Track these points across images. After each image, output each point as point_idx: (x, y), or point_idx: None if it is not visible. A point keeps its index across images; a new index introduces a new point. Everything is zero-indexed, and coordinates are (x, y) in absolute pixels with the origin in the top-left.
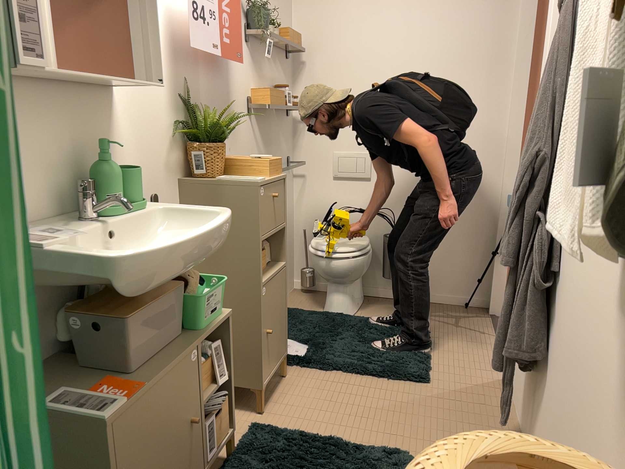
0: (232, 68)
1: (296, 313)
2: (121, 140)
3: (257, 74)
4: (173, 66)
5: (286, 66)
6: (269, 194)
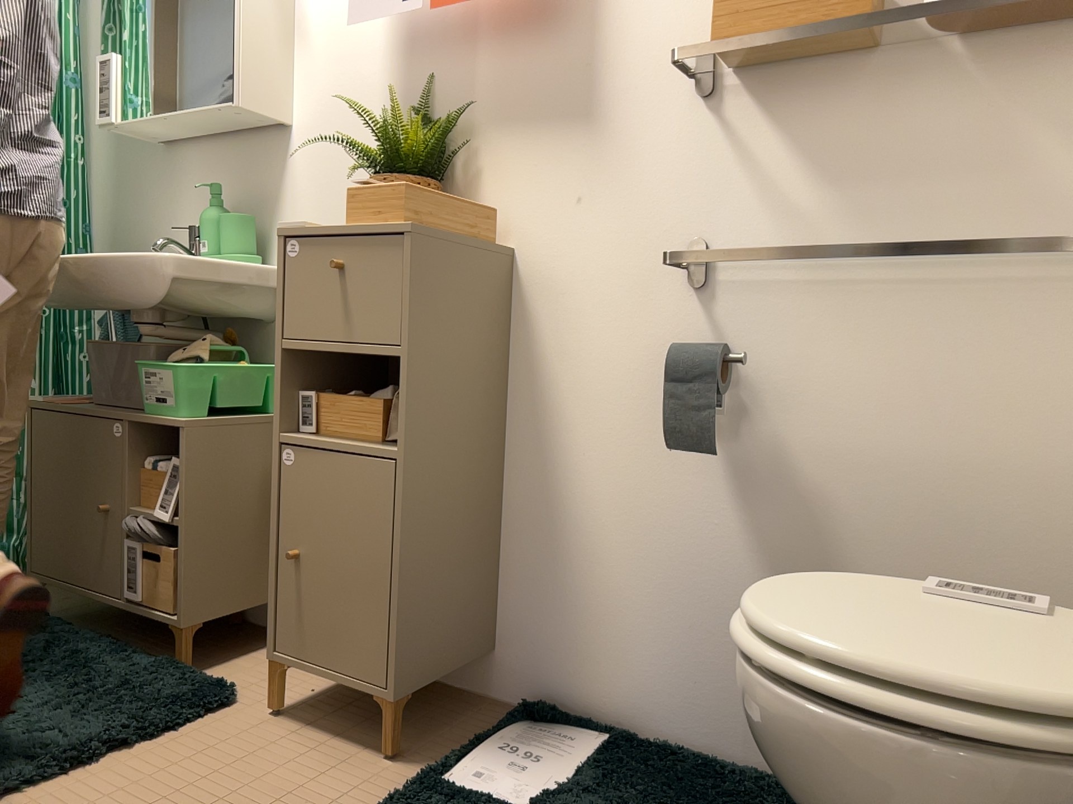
0: (609, 2)
1: None
2: (297, 191)
3: None
4: (404, 67)
5: None
6: (327, 262)
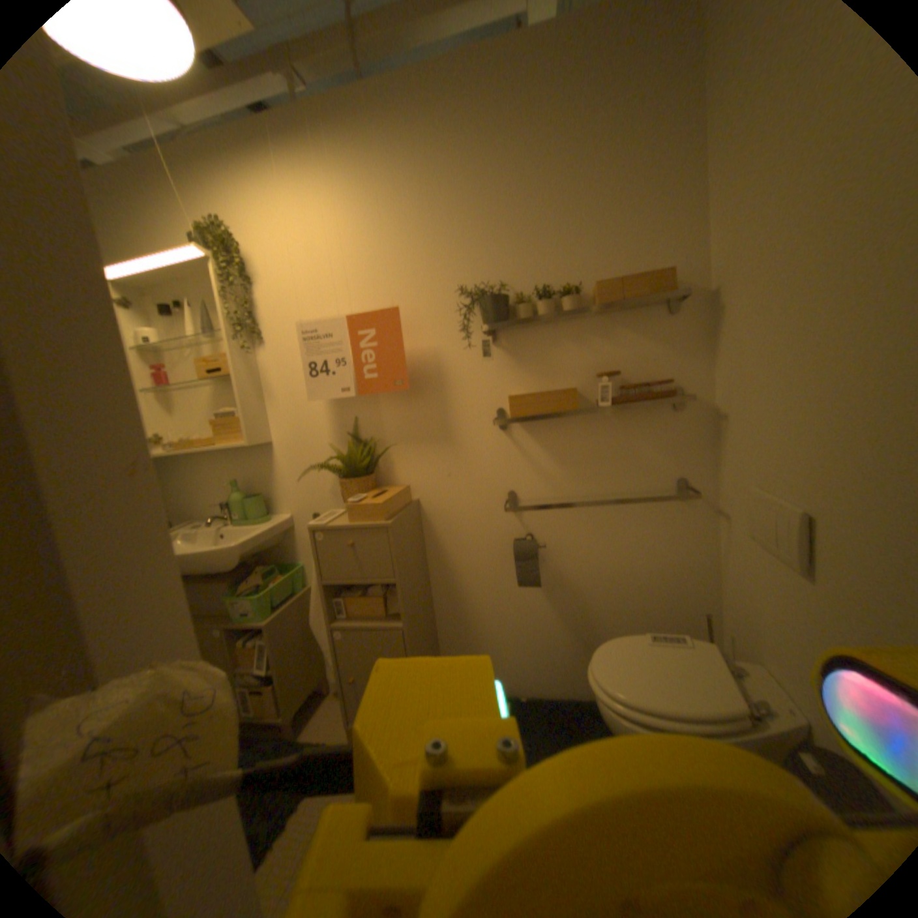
0: (450, 380)
1: (598, 727)
2: (280, 473)
3: (531, 369)
4: (337, 408)
5: (671, 320)
6: (341, 540)
